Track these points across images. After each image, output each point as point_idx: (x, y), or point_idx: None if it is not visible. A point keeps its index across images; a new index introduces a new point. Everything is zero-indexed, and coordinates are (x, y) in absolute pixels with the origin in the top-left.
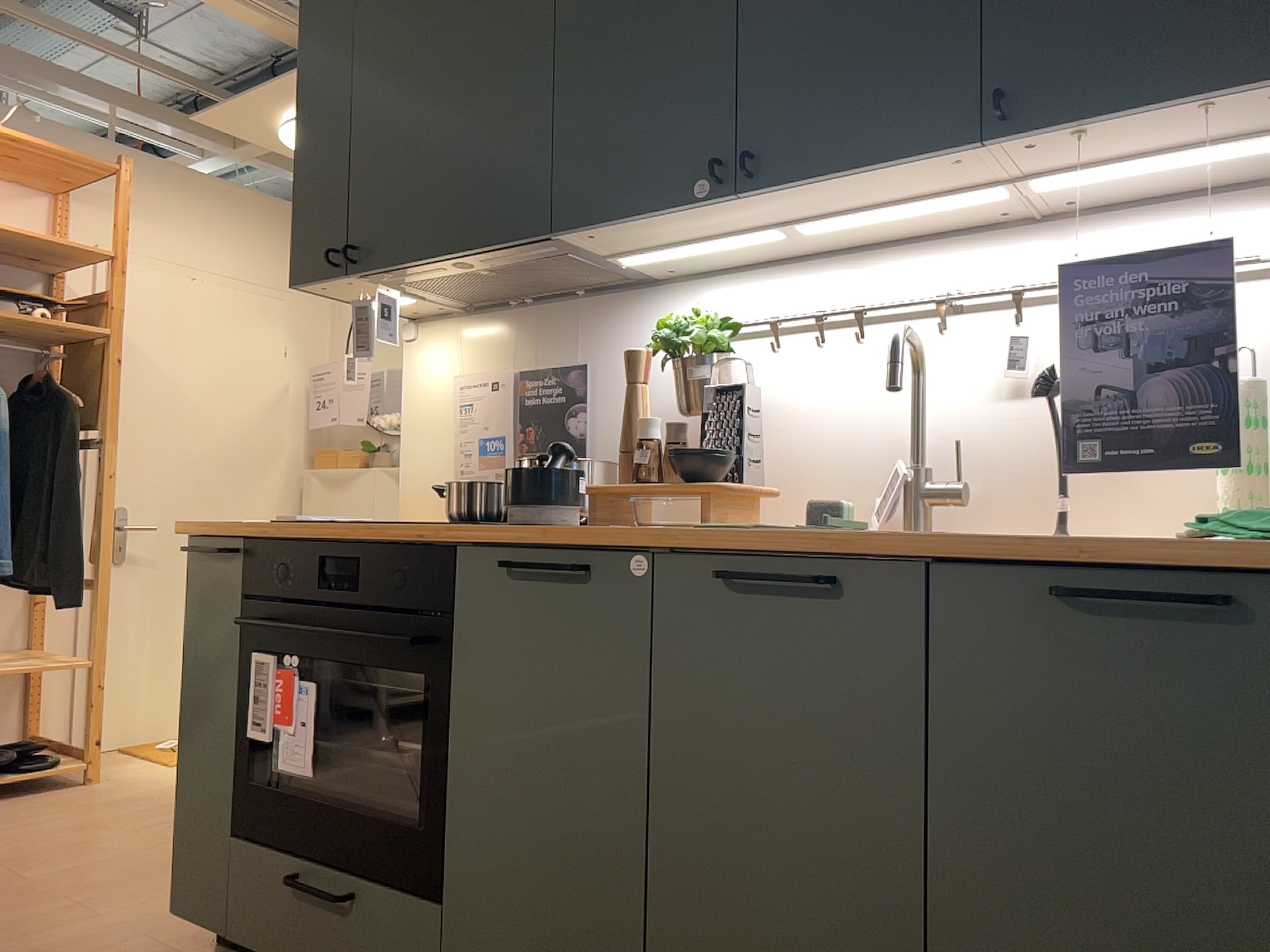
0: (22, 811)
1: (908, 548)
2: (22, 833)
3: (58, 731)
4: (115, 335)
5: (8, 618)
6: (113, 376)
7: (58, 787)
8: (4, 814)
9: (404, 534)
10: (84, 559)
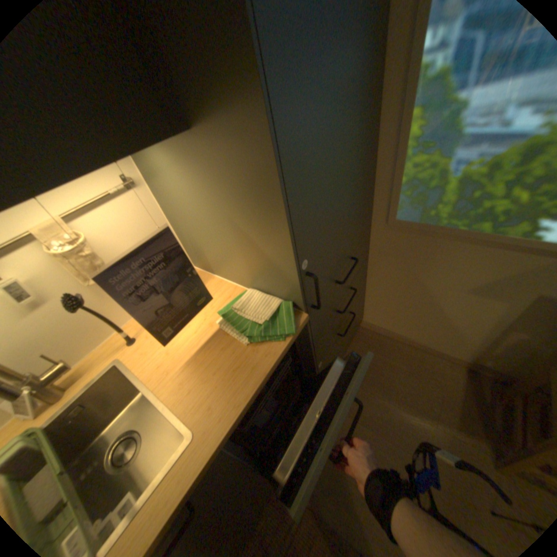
0: None
1: (212, 460)
2: None
3: None
4: None
5: None
6: None
7: None
8: None
9: None
10: None
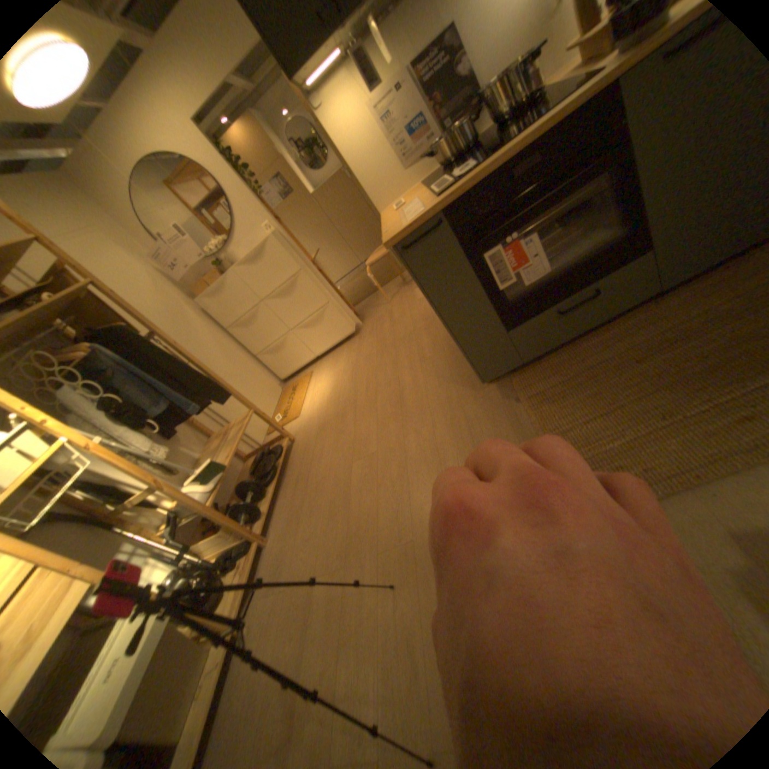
0: (304, 459)
1: None
2: (327, 456)
3: (246, 448)
4: (90, 279)
5: (190, 435)
6: (116, 299)
7: (288, 450)
8: (301, 465)
9: (567, 107)
10: (210, 379)
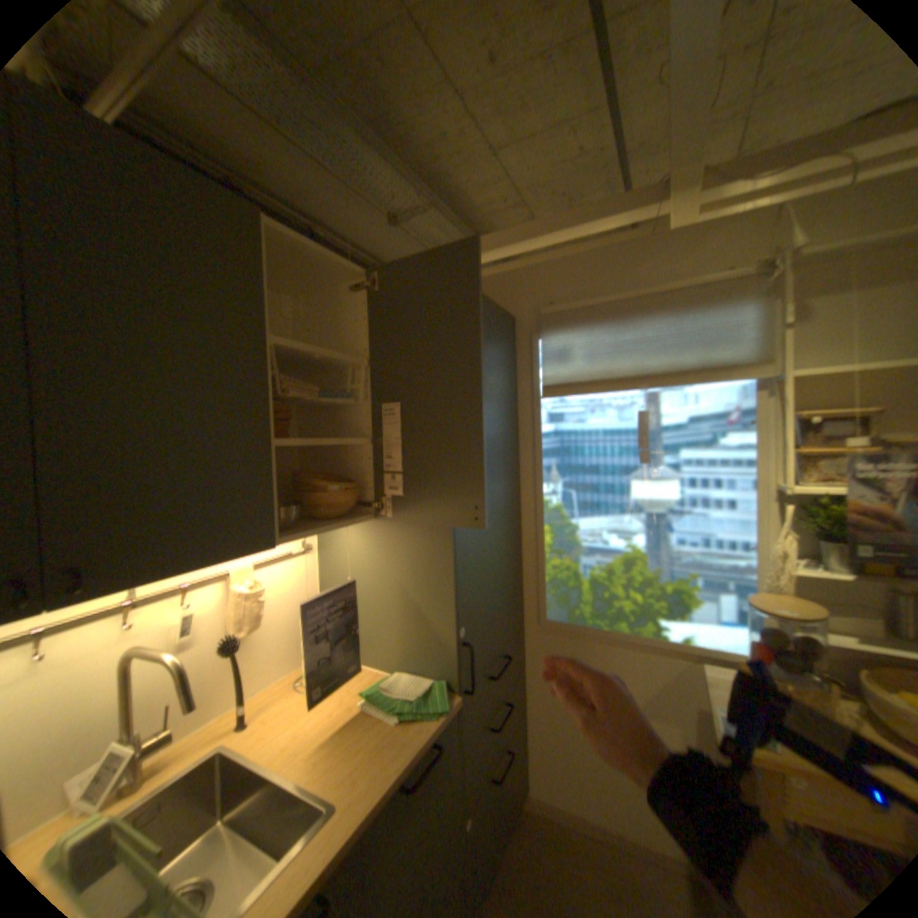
0: None
1: (357, 835)
2: None
3: None
4: None
5: None
6: None
7: None
8: None
9: None
10: None
